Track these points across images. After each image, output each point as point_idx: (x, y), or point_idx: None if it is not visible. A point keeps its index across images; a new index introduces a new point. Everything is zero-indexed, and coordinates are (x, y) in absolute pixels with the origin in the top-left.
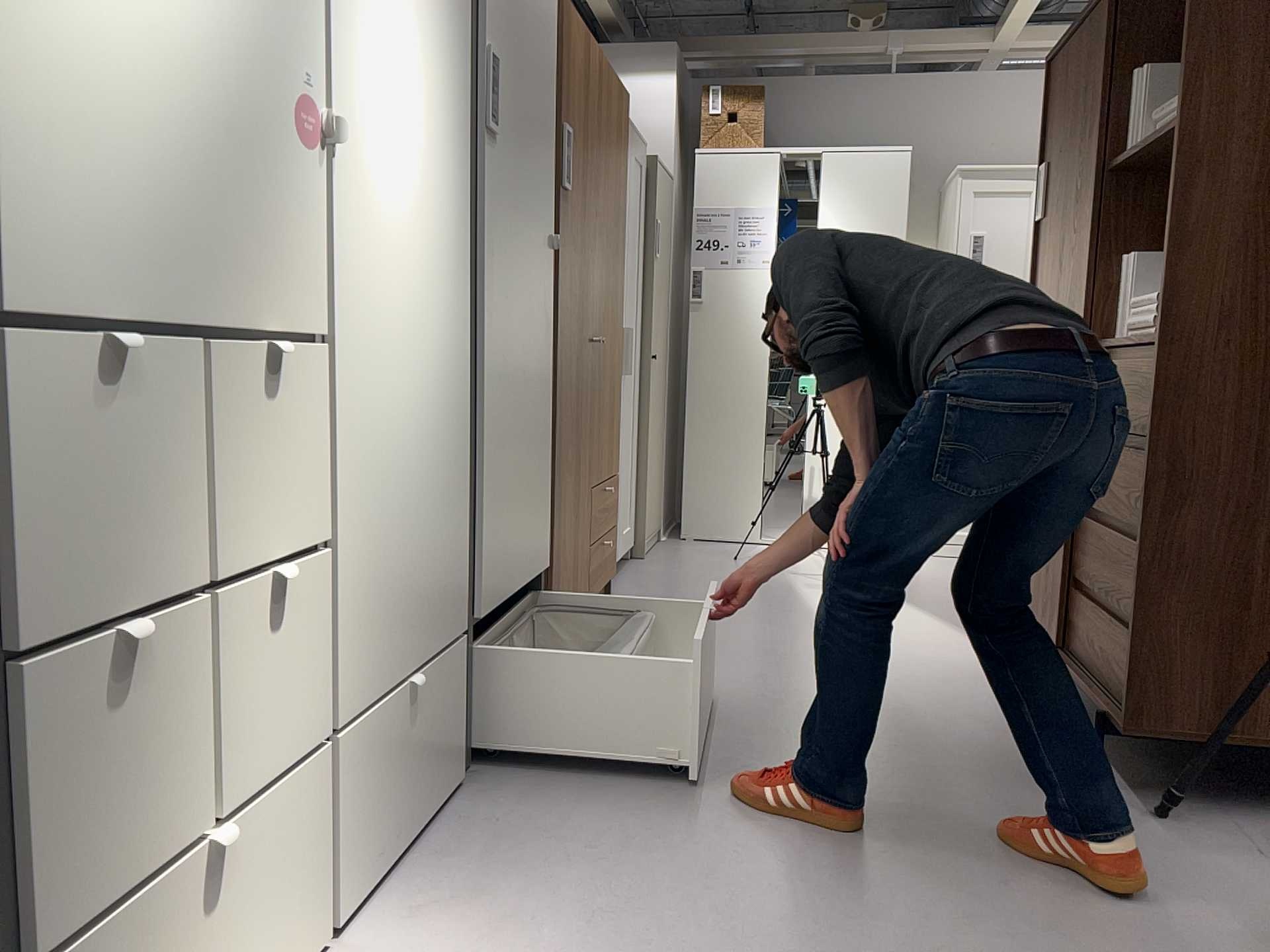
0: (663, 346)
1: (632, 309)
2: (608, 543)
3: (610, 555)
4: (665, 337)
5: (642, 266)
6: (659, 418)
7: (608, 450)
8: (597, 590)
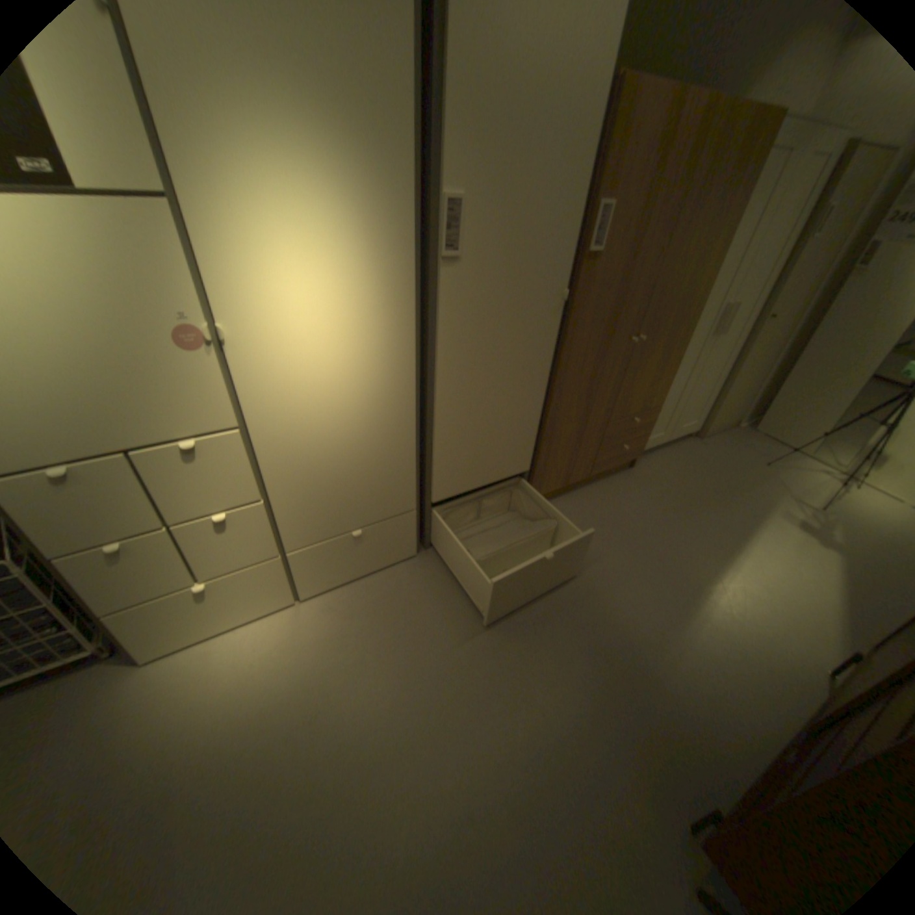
0: (800, 304)
1: (758, 284)
2: (634, 444)
3: (636, 449)
4: (808, 296)
5: (791, 247)
6: (767, 356)
7: (648, 397)
8: (610, 468)
